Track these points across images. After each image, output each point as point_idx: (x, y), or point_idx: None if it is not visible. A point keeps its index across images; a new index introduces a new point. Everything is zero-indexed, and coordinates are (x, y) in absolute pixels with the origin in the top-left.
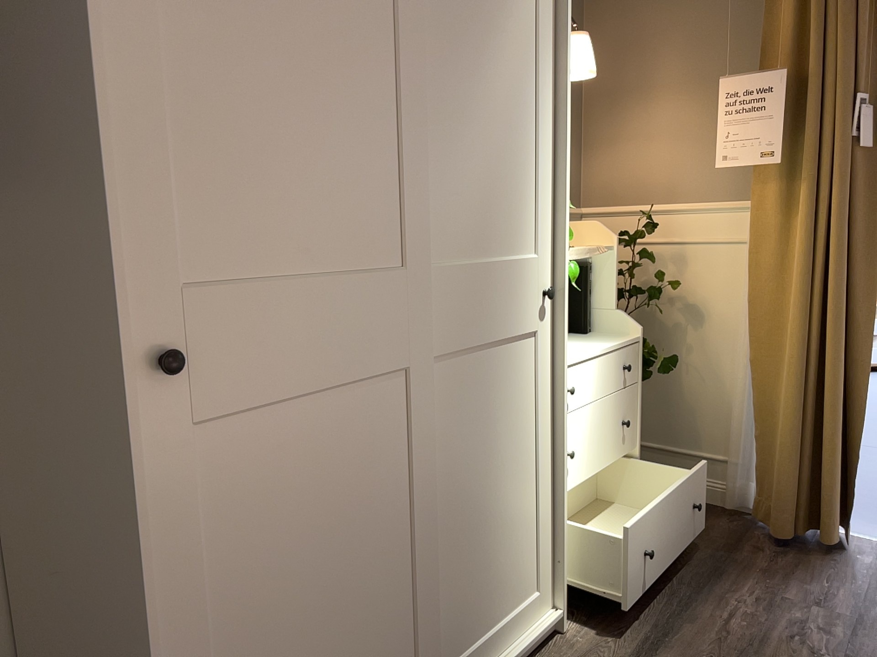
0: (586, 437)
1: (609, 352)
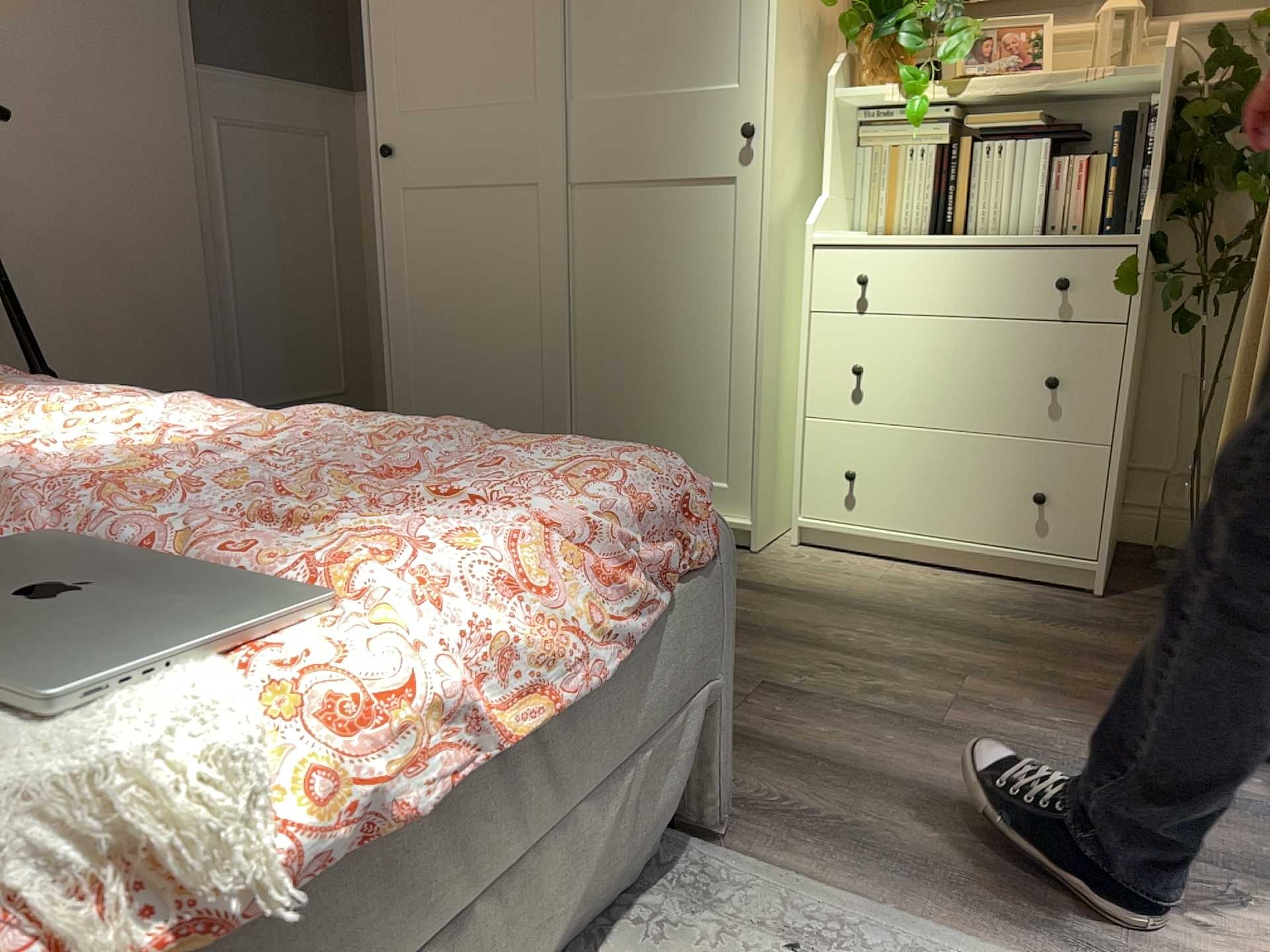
0: (914, 362)
1: (999, 247)
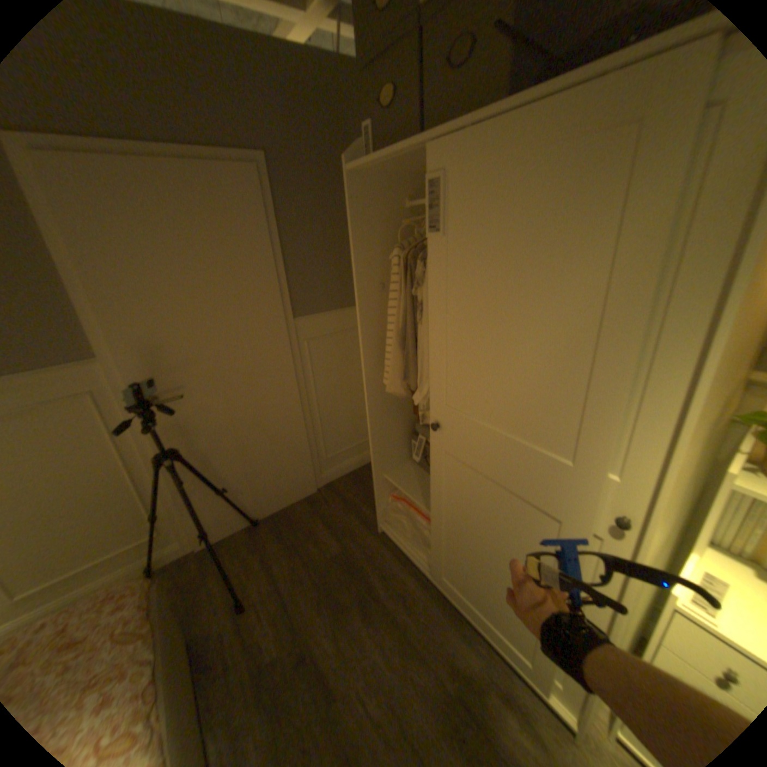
0: None
1: None
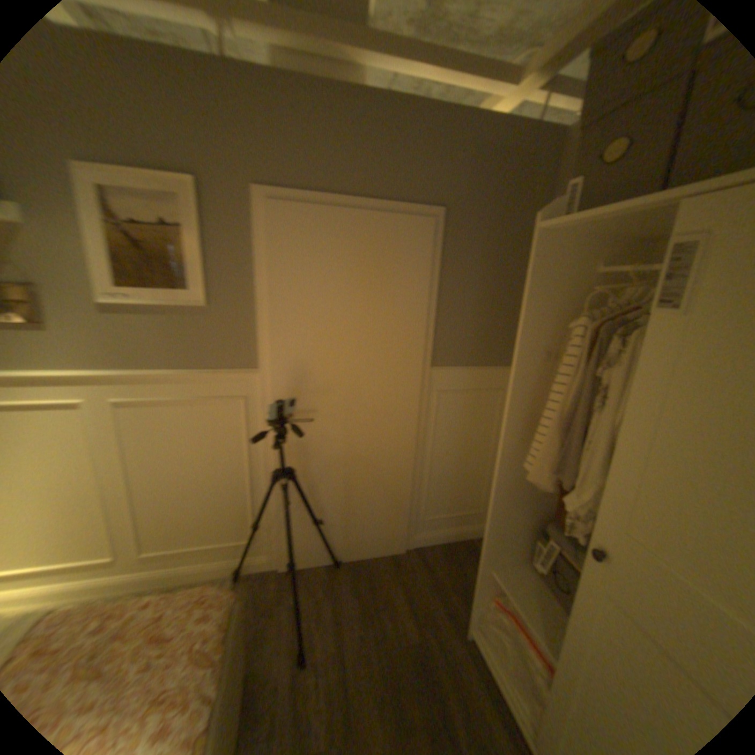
0: None
1: None
